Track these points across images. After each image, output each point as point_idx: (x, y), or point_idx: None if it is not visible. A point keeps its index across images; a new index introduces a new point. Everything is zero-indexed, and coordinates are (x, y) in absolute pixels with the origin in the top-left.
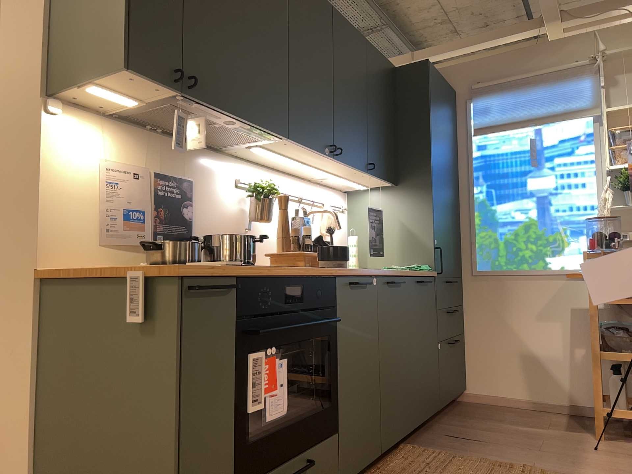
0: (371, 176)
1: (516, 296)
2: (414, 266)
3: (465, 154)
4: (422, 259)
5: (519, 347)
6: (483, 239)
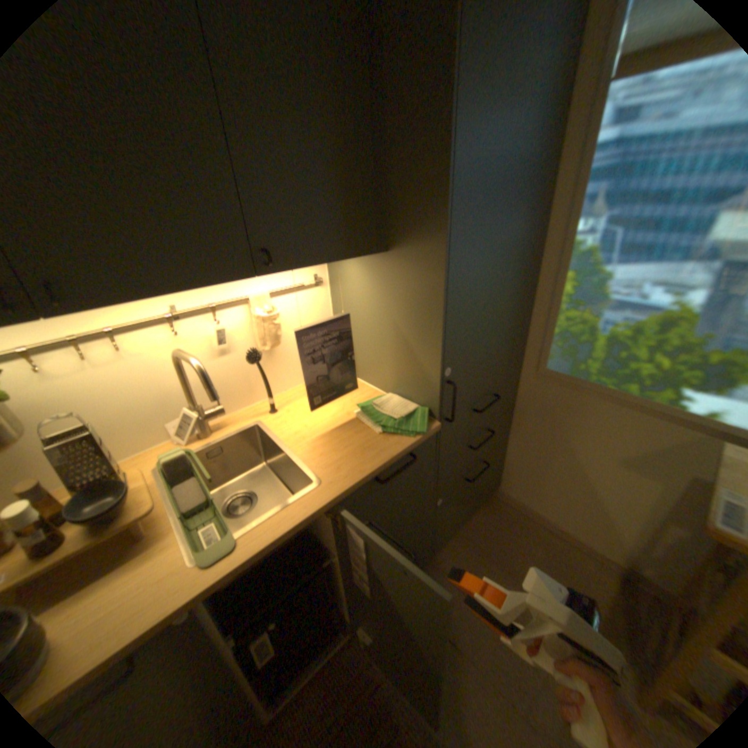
0: (291, 267)
1: (601, 423)
2: (400, 414)
3: (583, 131)
4: (422, 394)
5: (580, 482)
6: (570, 323)
